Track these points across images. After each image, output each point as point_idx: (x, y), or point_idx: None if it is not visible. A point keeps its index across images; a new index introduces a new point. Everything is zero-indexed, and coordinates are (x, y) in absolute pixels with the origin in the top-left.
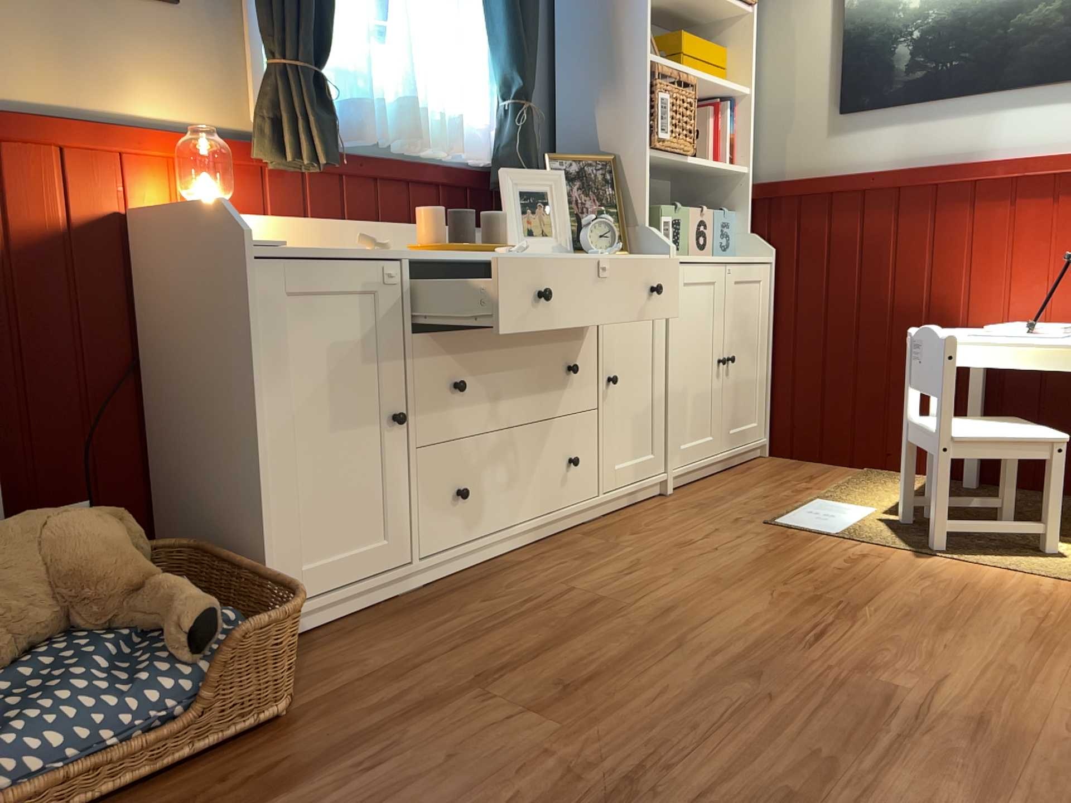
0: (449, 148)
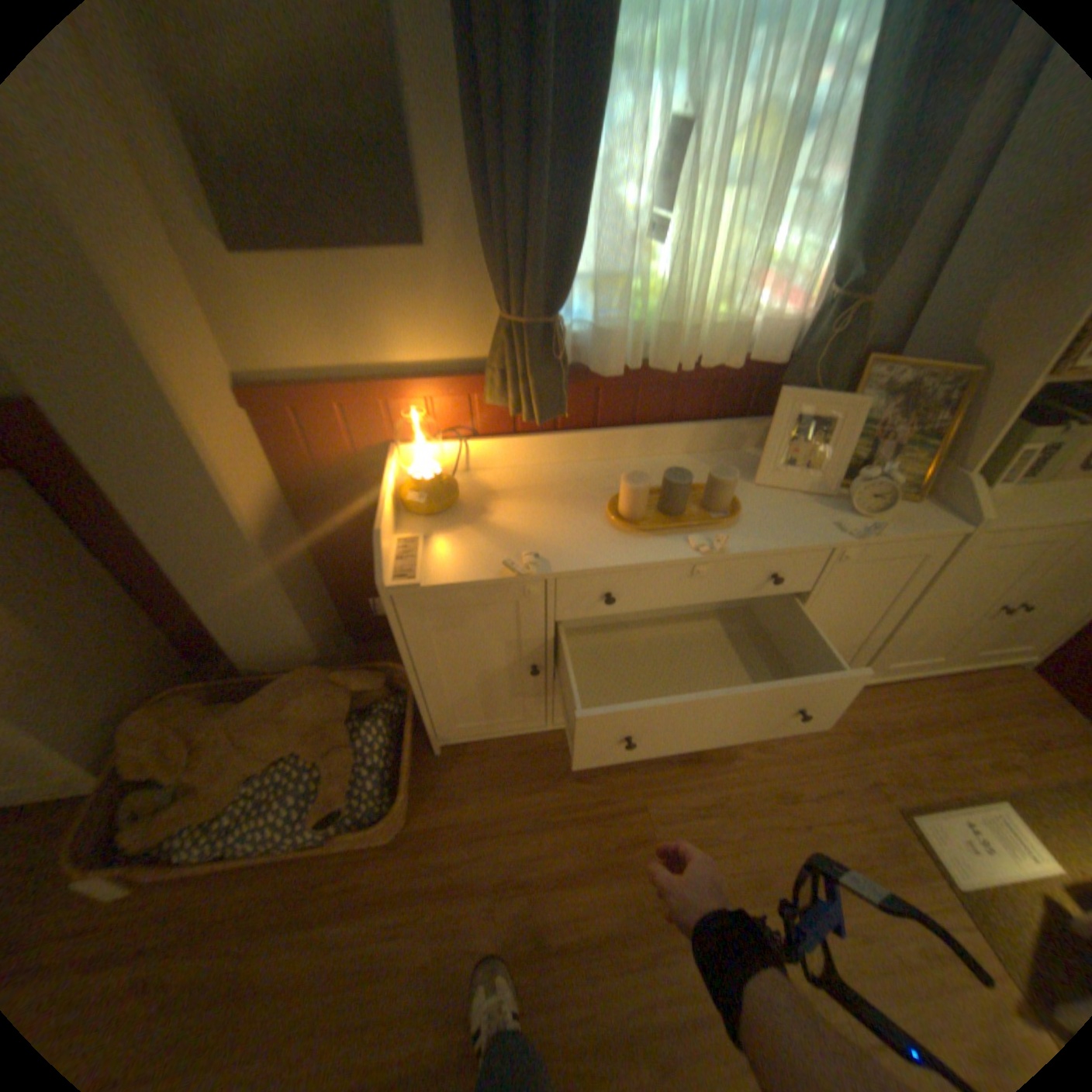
0: (726, 359)
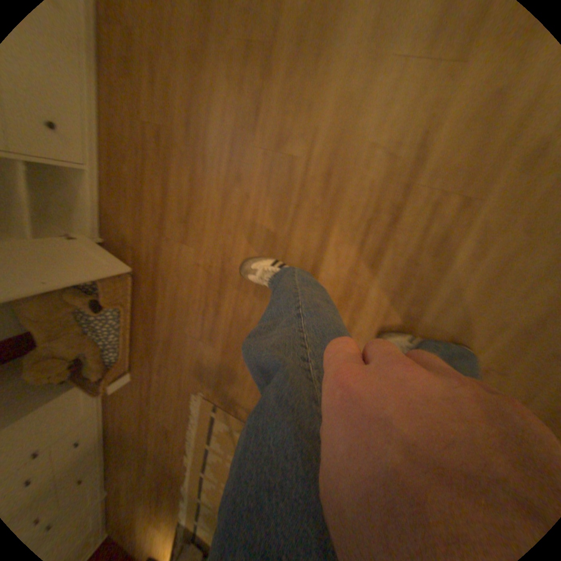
0: None
